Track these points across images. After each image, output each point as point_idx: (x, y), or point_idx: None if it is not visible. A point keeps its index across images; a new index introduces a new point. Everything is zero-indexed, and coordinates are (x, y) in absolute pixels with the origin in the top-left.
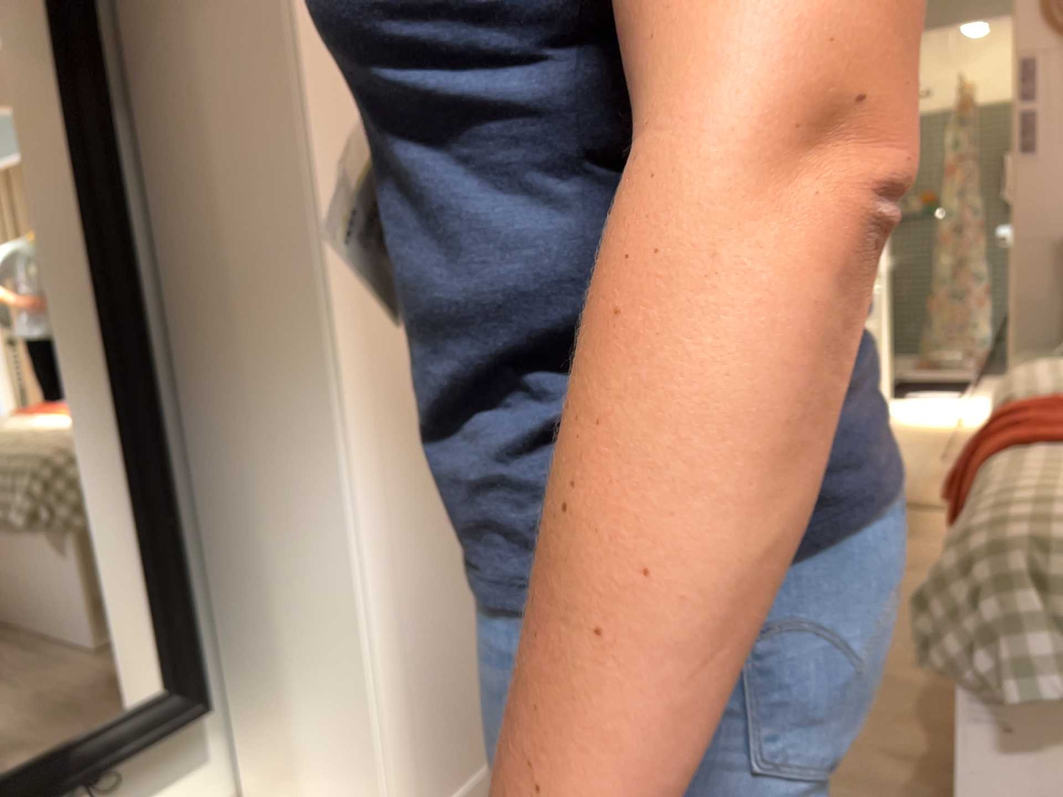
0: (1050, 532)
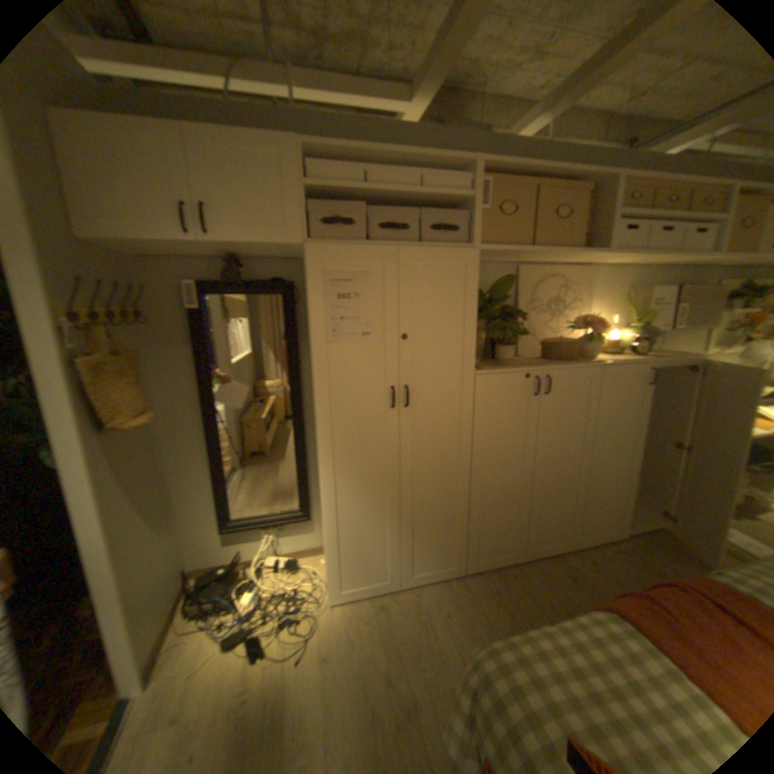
0: (504, 676)
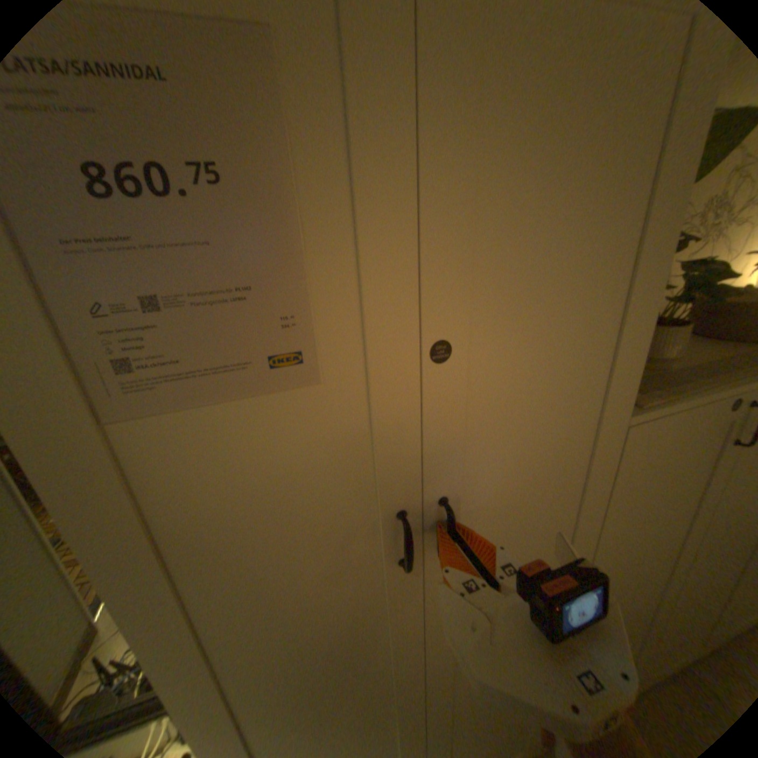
0: None
